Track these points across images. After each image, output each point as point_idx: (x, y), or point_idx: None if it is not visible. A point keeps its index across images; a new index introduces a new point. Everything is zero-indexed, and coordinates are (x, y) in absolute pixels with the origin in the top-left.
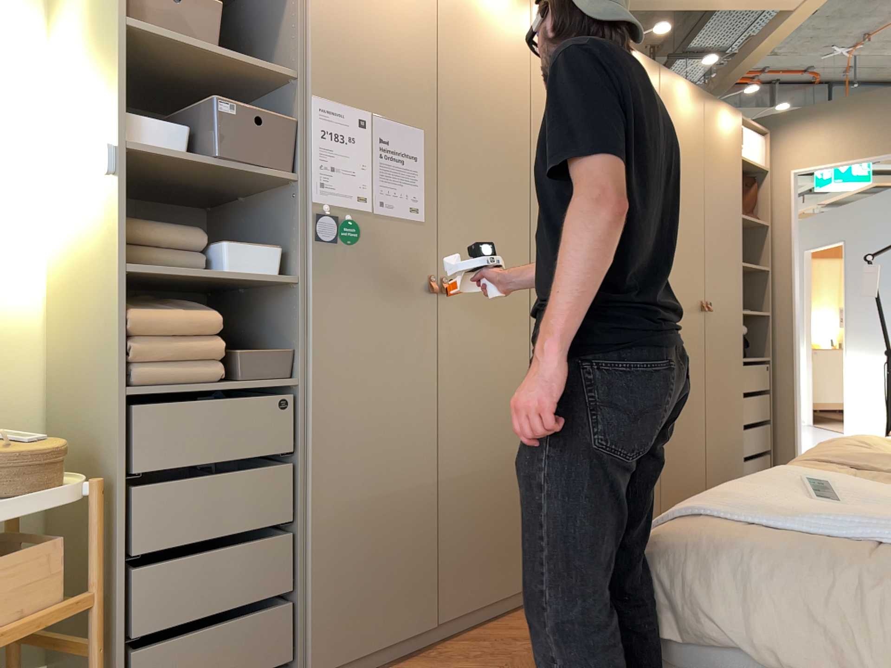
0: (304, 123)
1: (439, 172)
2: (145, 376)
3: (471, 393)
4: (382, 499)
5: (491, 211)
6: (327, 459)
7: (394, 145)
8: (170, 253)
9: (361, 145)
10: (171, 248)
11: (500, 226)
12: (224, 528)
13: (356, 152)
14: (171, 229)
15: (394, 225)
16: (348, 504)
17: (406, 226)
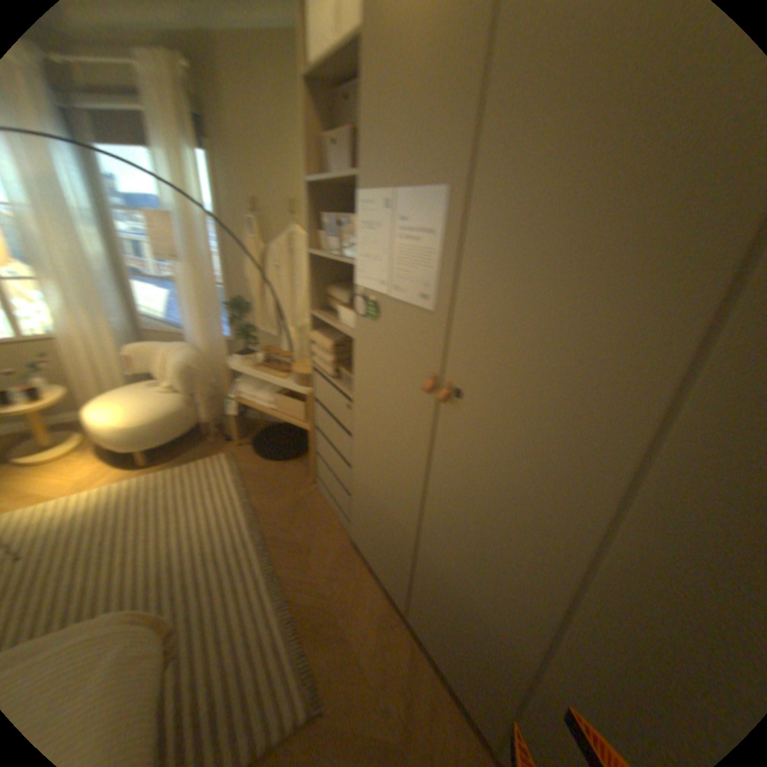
0: (357, 217)
1: (465, 247)
2: (313, 361)
3: (460, 520)
4: (381, 506)
5: (551, 314)
6: (357, 453)
7: (413, 220)
8: (341, 306)
9: (385, 228)
10: (341, 303)
11: (569, 347)
12: (332, 443)
13: (381, 237)
14: (339, 293)
15: (405, 311)
16: (365, 487)
17: (415, 315)
